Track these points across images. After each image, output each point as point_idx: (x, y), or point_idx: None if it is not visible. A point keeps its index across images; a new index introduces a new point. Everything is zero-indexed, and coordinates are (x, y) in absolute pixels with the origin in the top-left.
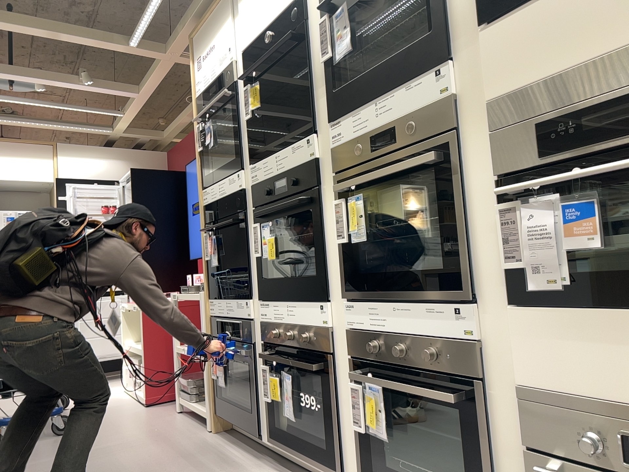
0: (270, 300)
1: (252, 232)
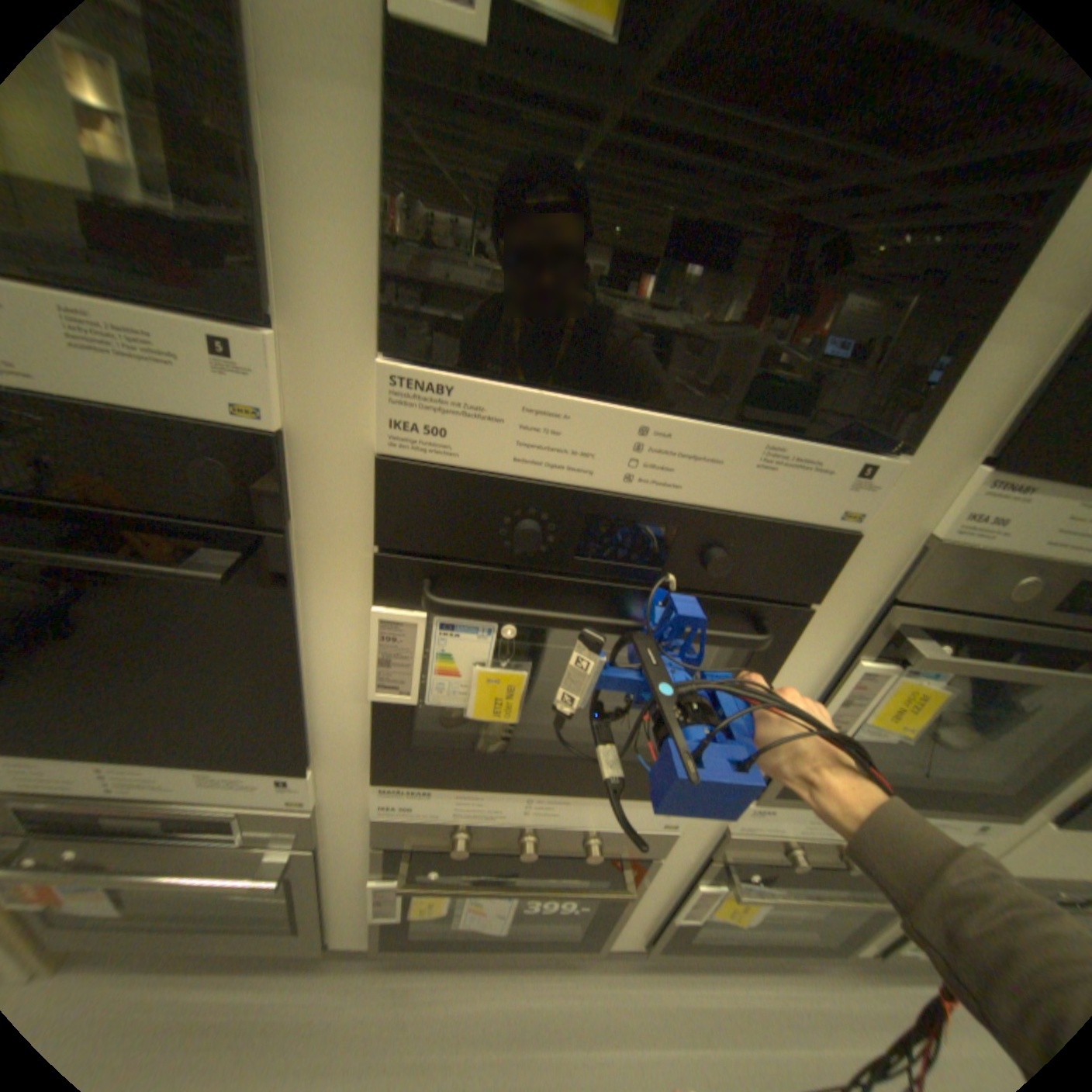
0: (444, 788)
1: (339, 612)
